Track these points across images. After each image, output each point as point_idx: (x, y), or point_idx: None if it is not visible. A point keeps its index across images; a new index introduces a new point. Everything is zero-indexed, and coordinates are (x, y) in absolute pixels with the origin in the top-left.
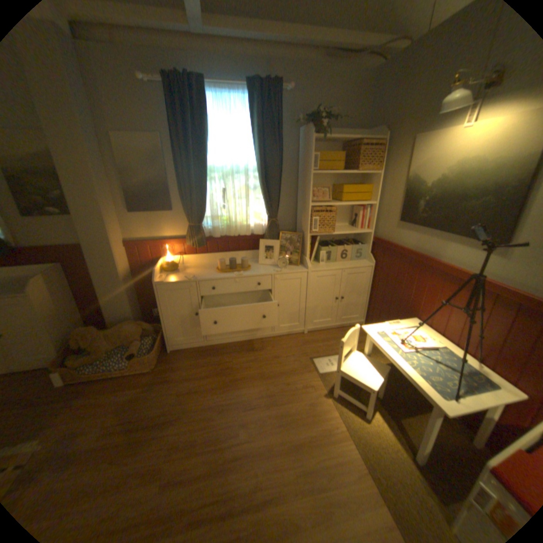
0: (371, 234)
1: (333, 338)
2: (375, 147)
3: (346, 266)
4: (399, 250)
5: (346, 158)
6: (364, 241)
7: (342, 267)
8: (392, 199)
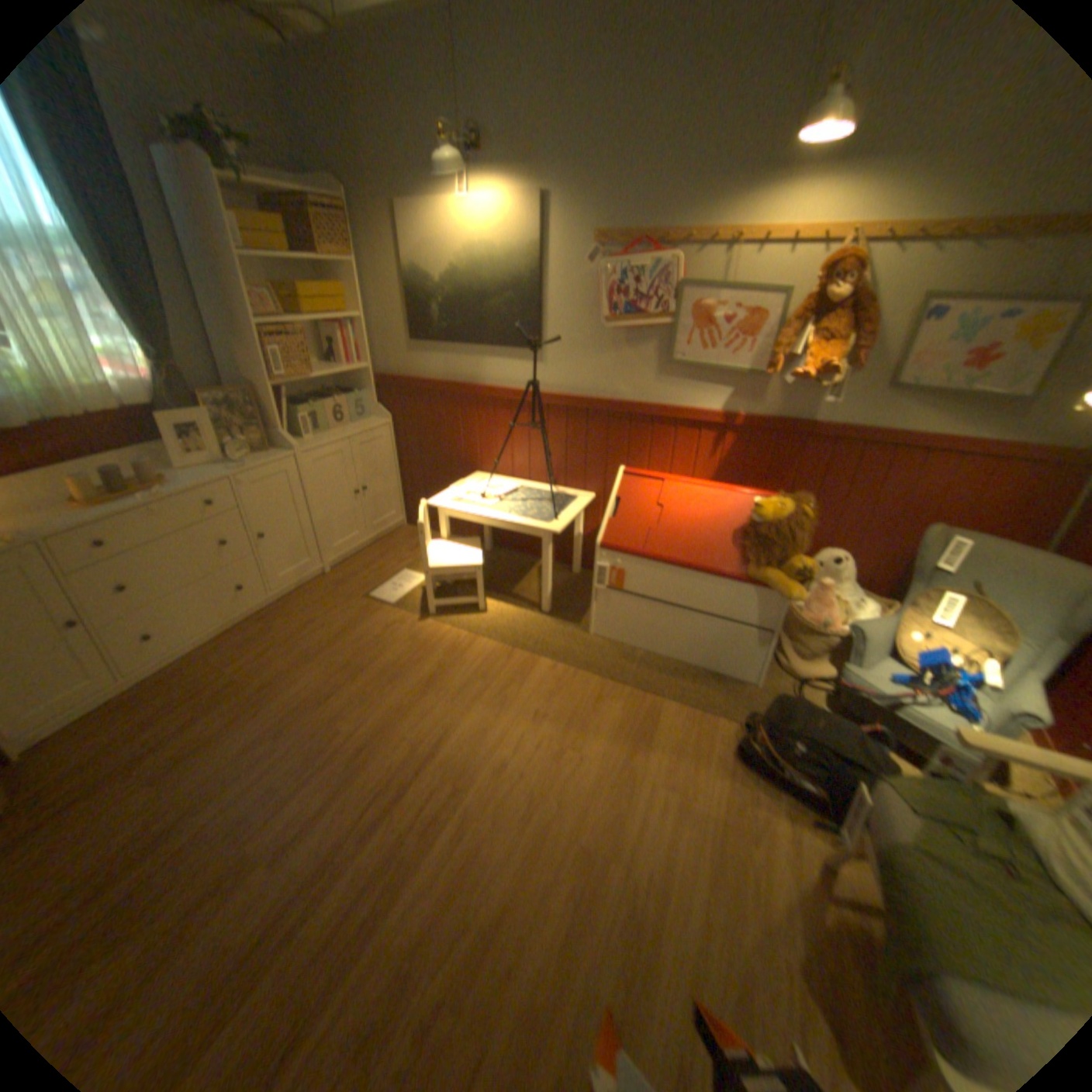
0: (368, 372)
1: (376, 558)
2: (323, 212)
3: (351, 432)
4: (422, 385)
5: (277, 229)
6: (359, 387)
7: (345, 434)
8: (384, 307)
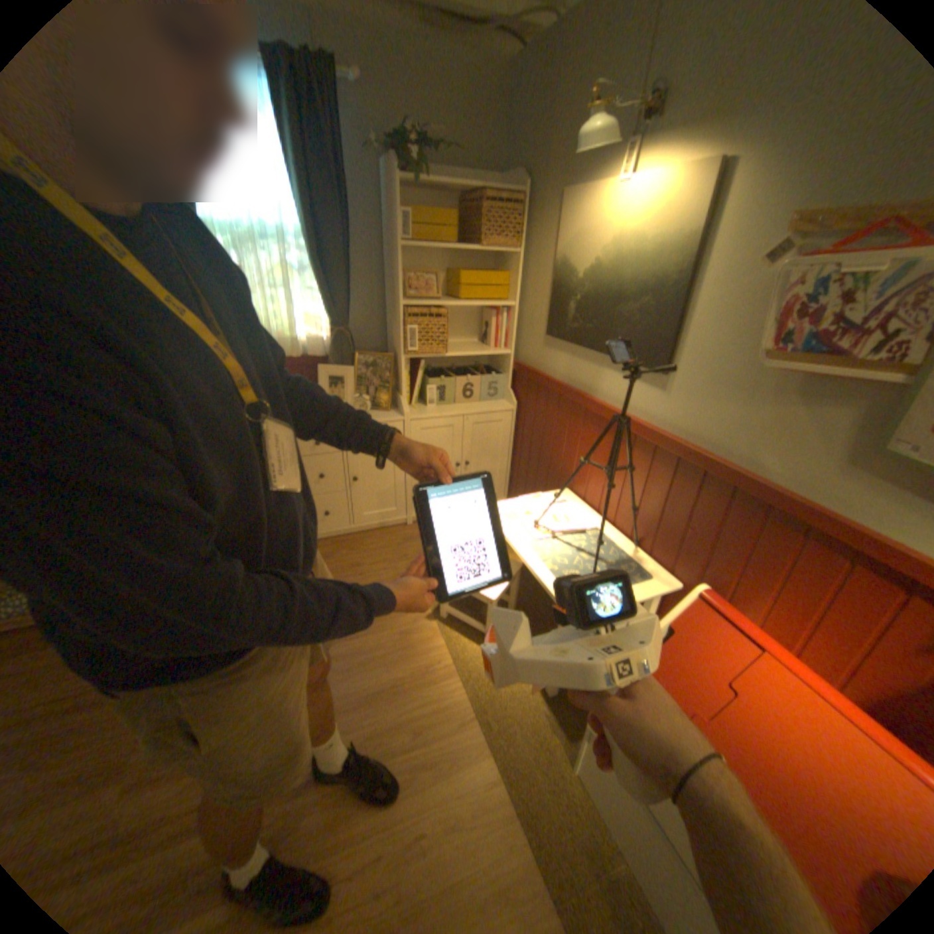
0: (510, 358)
1: None
2: (511, 206)
3: (470, 411)
4: (545, 383)
5: (464, 224)
6: (502, 370)
7: (463, 412)
8: (536, 299)
